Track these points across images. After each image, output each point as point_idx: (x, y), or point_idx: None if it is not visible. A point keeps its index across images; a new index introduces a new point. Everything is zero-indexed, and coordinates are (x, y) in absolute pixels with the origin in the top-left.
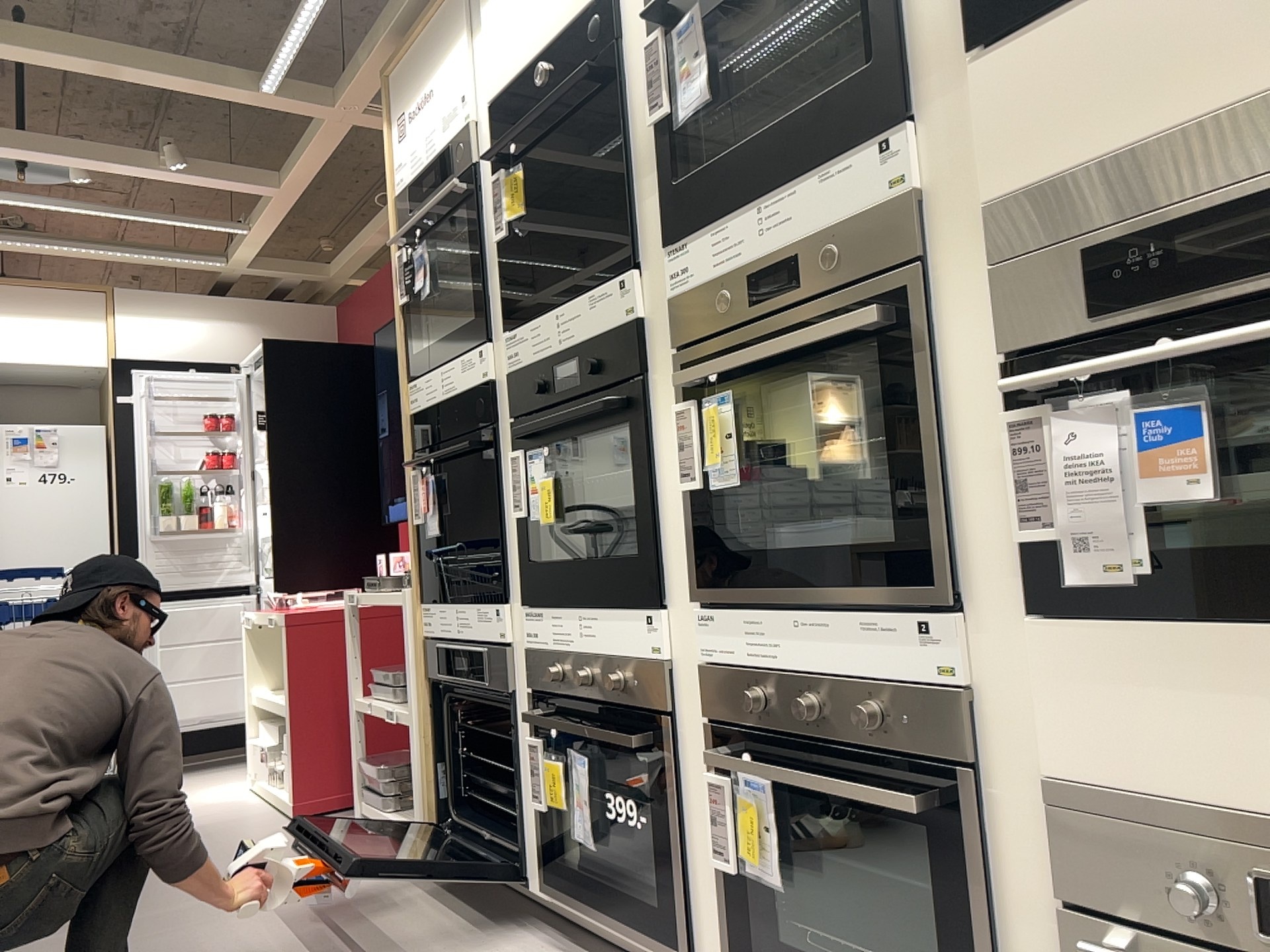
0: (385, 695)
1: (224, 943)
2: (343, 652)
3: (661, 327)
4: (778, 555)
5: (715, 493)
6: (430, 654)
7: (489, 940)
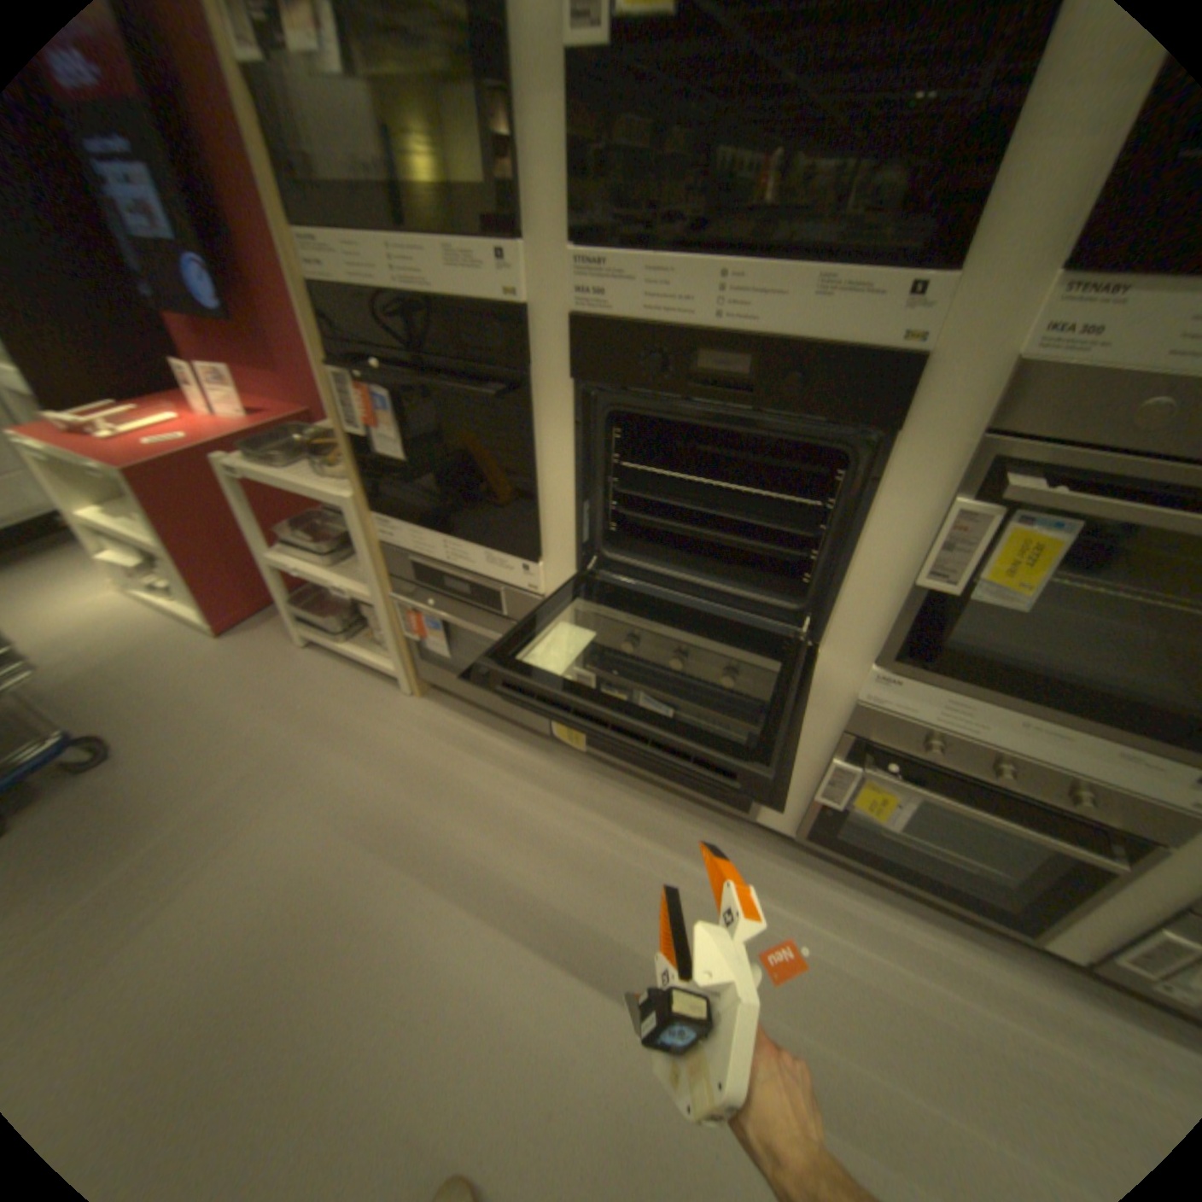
0: (304, 553)
1: (307, 841)
2: (208, 493)
3: (967, 380)
4: (1026, 666)
5: (975, 601)
6: (399, 561)
7: (536, 774)
